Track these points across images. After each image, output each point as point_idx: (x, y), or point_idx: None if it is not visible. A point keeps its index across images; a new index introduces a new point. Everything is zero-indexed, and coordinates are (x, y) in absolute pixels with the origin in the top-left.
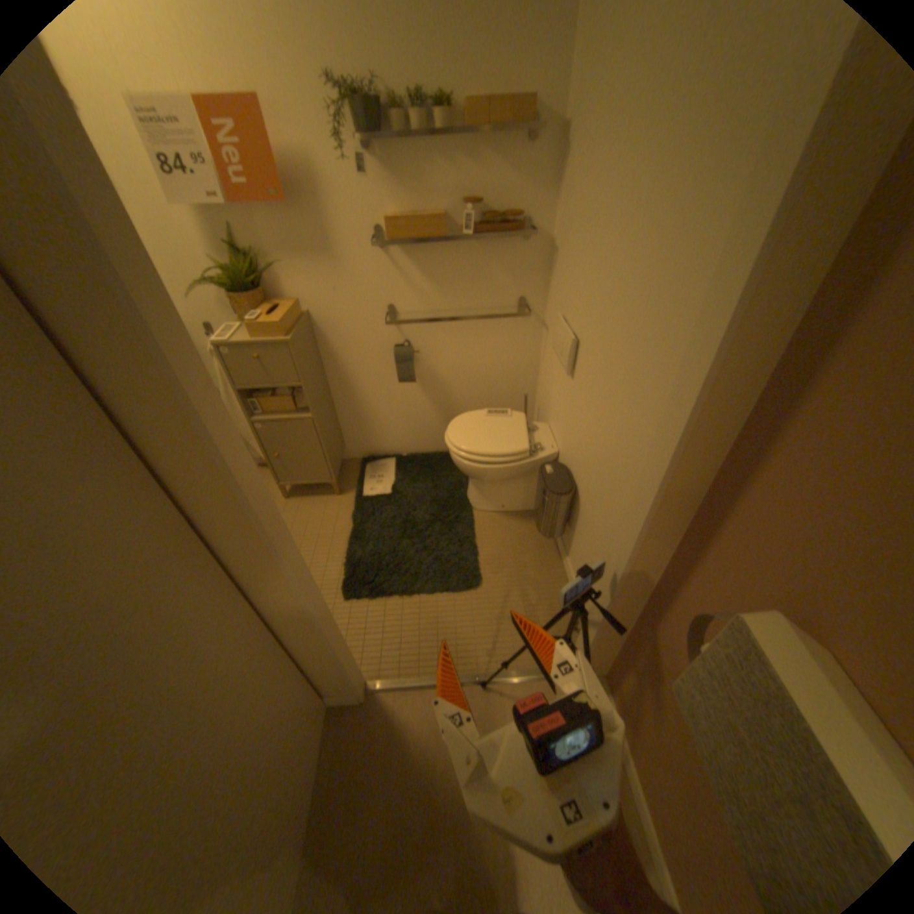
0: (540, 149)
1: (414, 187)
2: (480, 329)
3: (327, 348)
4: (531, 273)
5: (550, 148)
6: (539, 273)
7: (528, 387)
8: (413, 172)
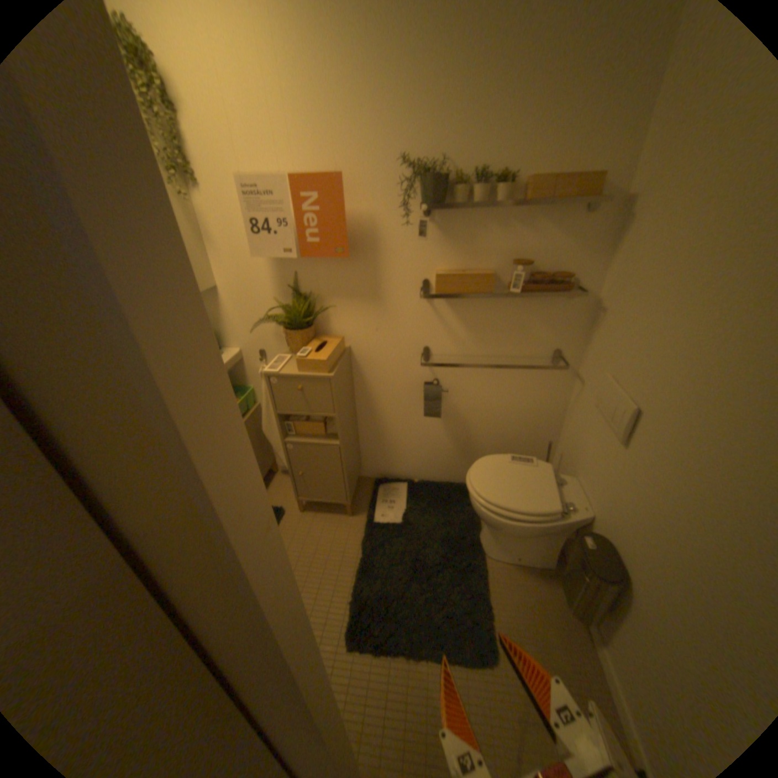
0: (598, 218)
1: (466, 248)
2: (510, 375)
3: (361, 379)
4: (571, 328)
5: (609, 218)
6: (579, 328)
7: (551, 432)
8: (467, 235)
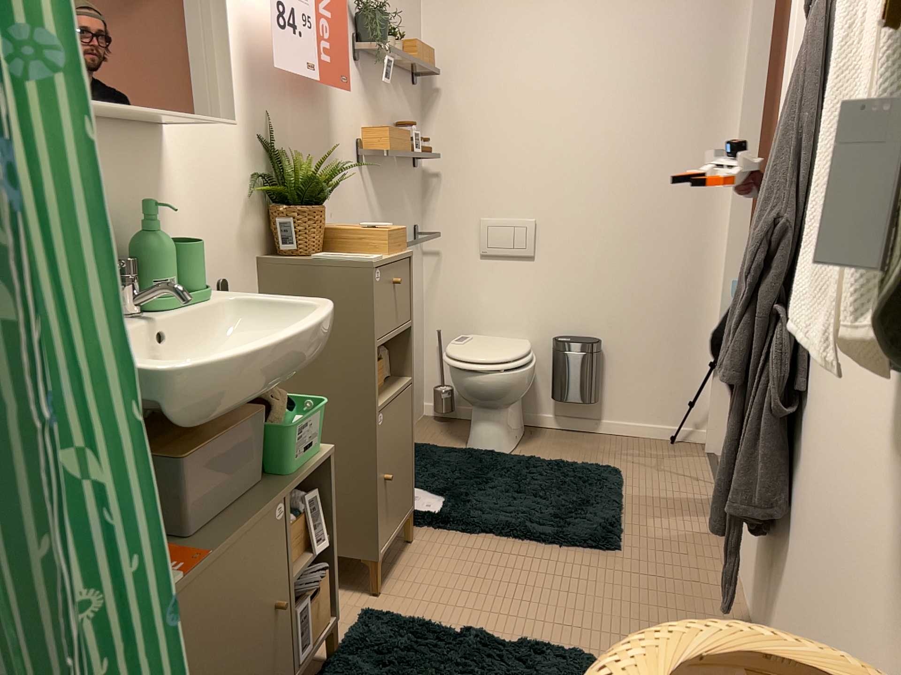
0: (417, 99)
1: (376, 111)
2: None
3: None
4: (418, 203)
5: (419, 100)
6: (420, 203)
7: (422, 331)
8: (376, 97)
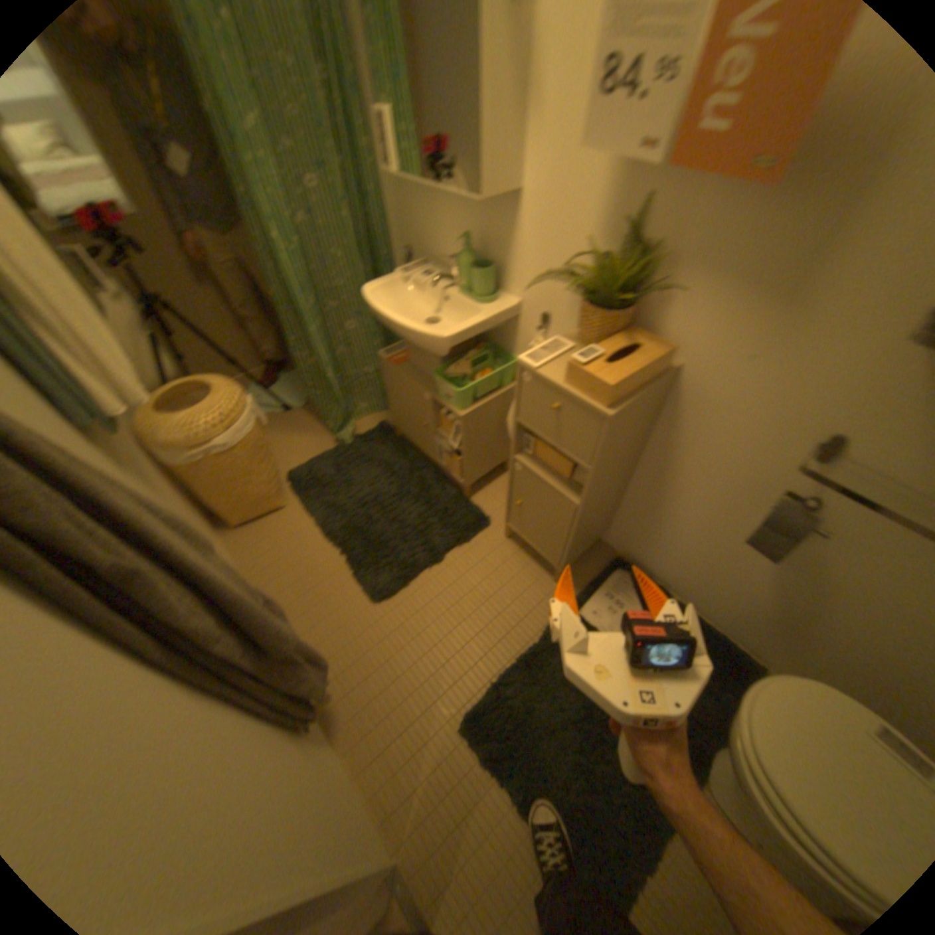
0: None
1: None
2: None
3: (675, 423)
4: None
5: None
6: None
7: None
8: None
